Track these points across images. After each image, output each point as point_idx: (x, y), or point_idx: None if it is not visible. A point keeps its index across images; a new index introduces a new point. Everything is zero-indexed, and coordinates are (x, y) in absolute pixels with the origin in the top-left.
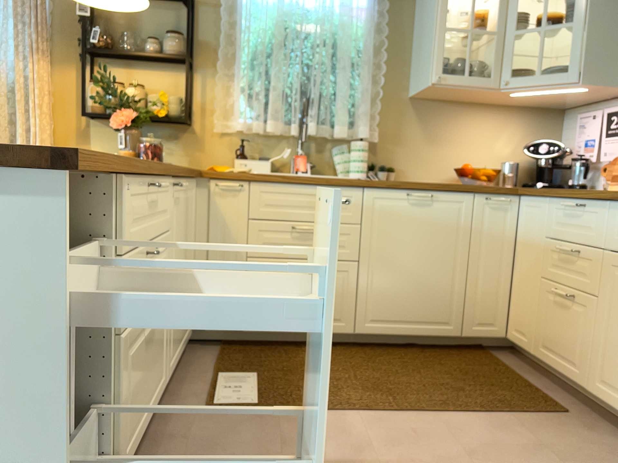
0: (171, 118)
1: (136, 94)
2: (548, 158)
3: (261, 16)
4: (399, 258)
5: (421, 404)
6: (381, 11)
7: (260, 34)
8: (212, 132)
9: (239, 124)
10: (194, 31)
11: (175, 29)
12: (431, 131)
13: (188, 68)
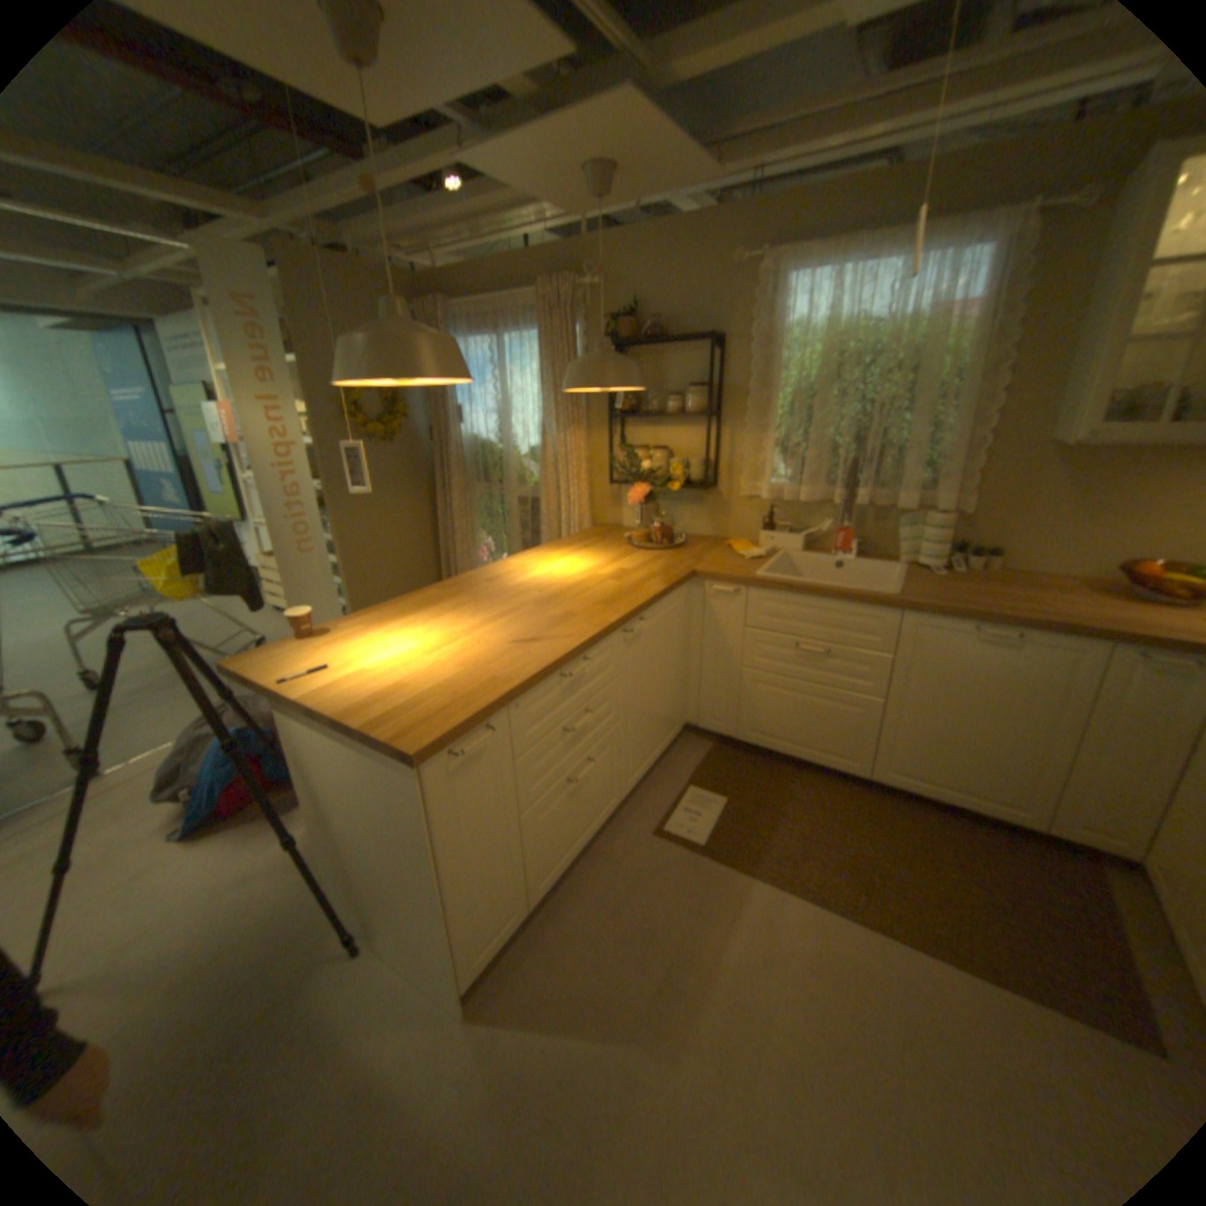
0: (692, 482)
1: (650, 466)
2: None
3: (803, 346)
4: (949, 708)
5: (902, 926)
6: (1011, 300)
7: (800, 371)
8: (738, 495)
9: (765, 491)
10: (722, 374)
11: (702, 374)
12: (1092, 492)
13: (708, 428)
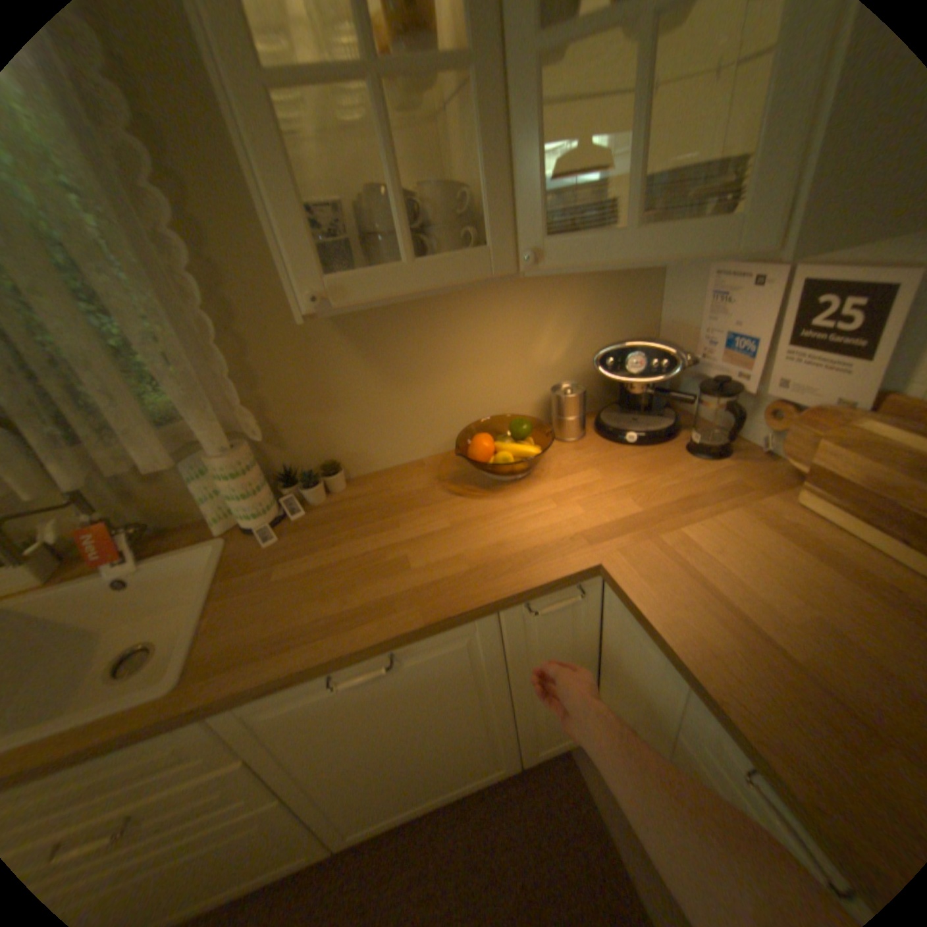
0: None
1: None
2: (644, 381)
3: None
4: (362, 759)
5: None
6: None
7: None
8: None
9: None
10: None
11: None
12: (391, 360)
13: None
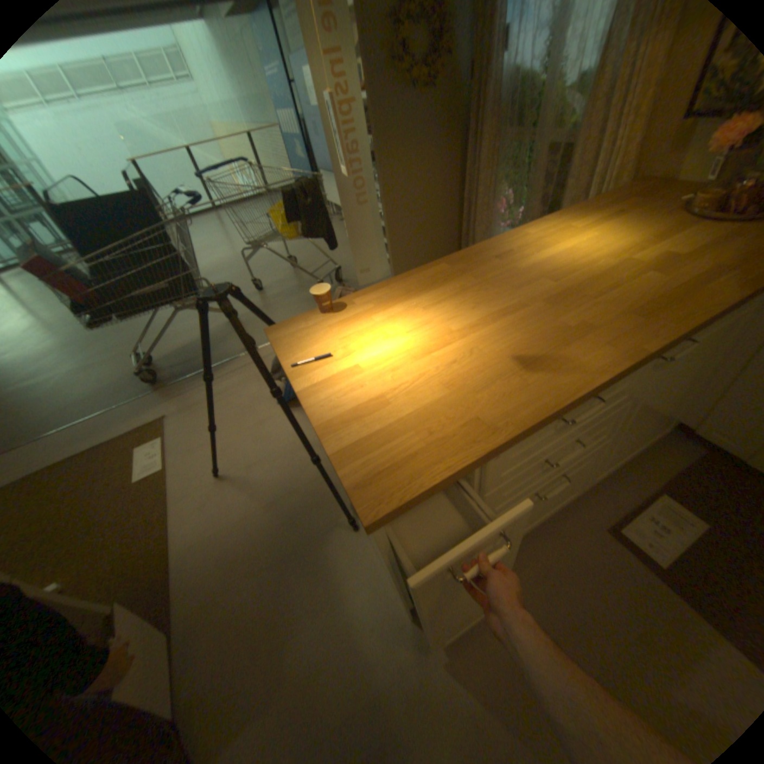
0: None
1: None
2: None
3: None
4: None
5: None
6: None
7: None
8: None
9: None
10: None
11: None
12: None
13: None
